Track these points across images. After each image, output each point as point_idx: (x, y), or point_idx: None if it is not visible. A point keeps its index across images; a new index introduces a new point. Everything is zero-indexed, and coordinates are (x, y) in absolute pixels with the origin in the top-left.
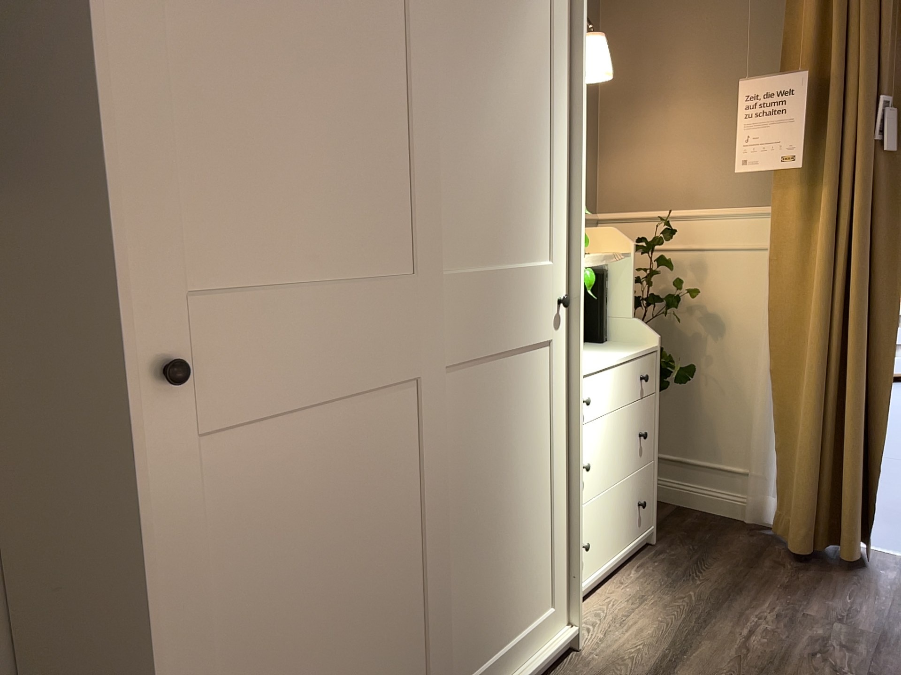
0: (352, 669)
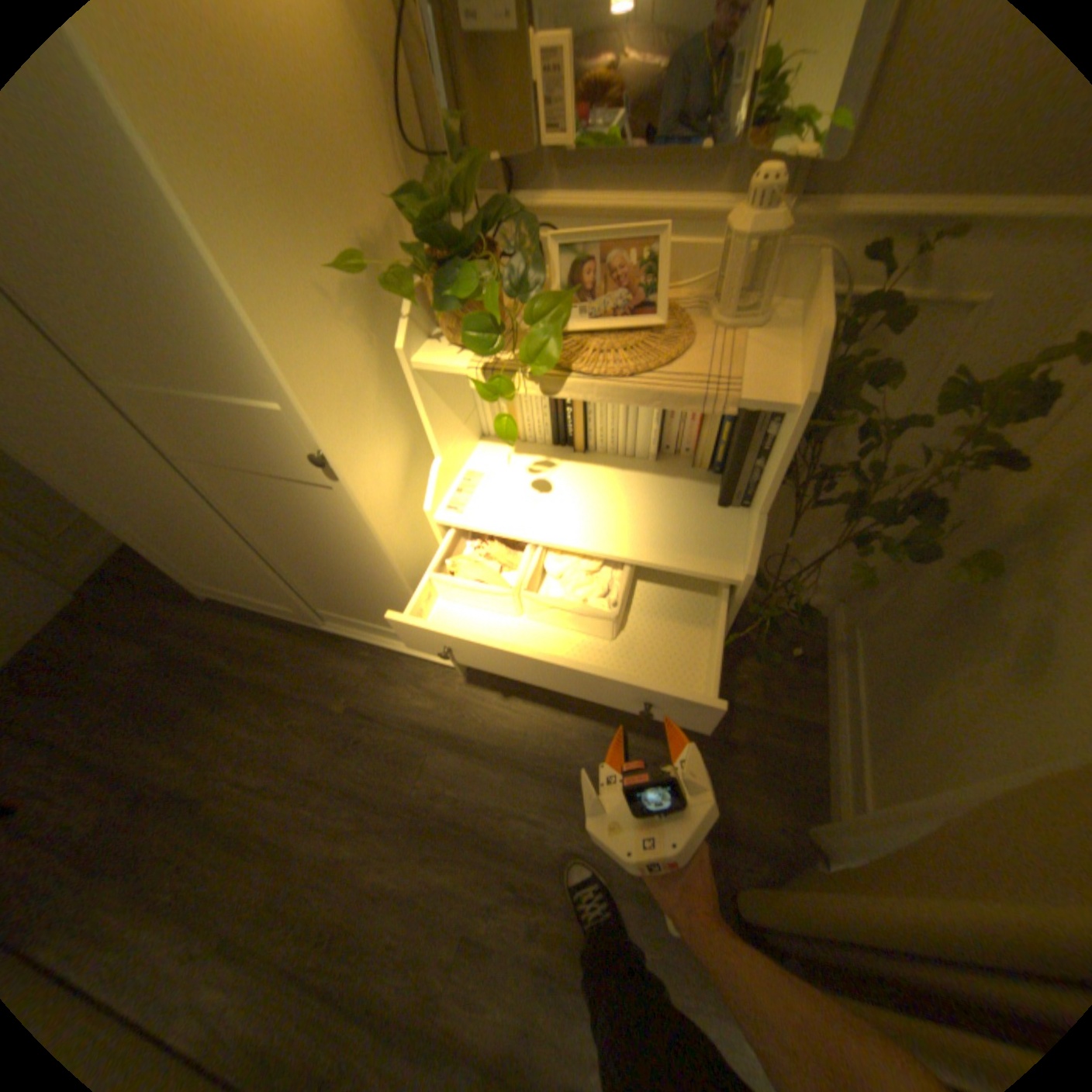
0: (210, 568)
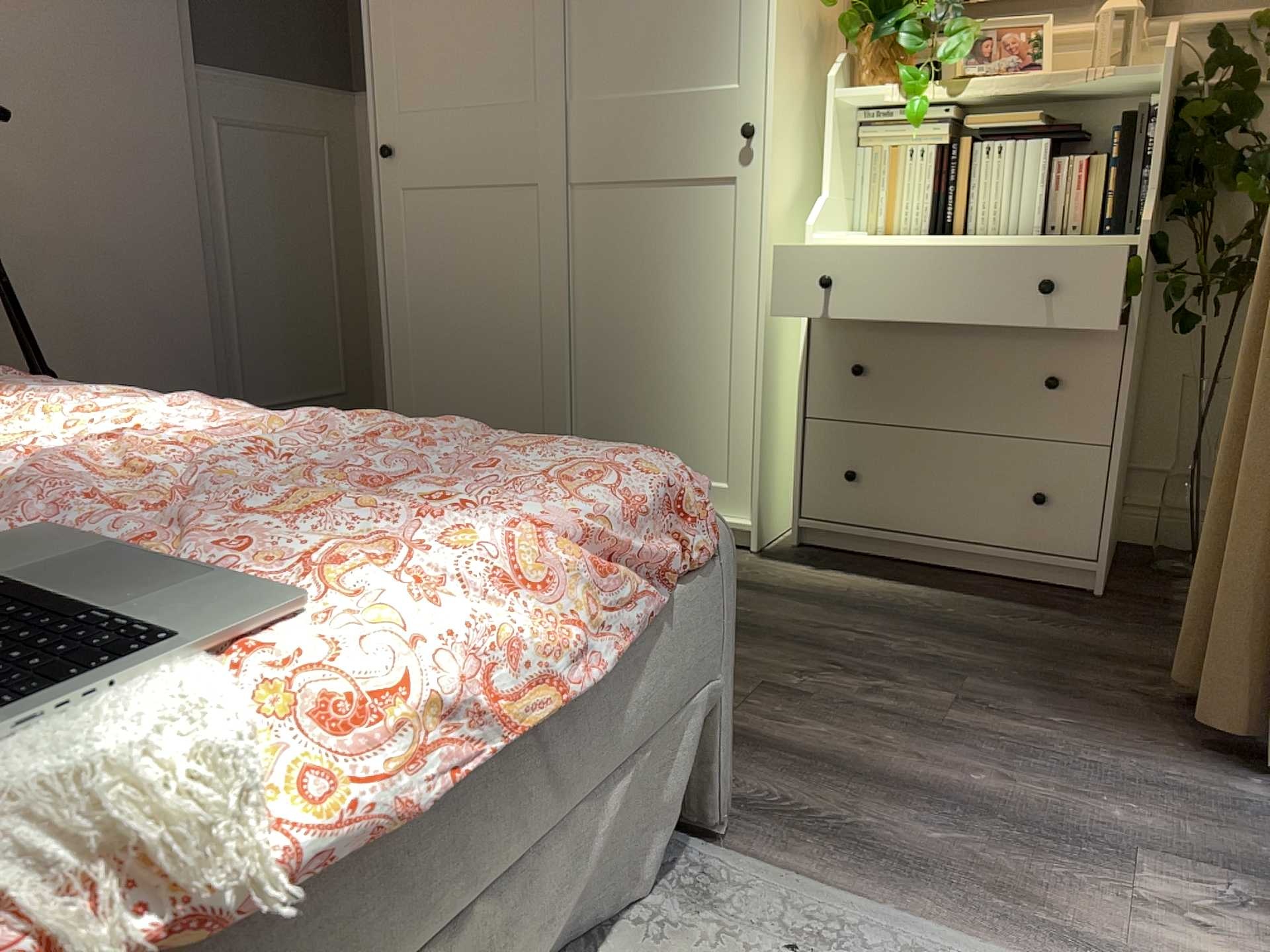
0: (473, 390)
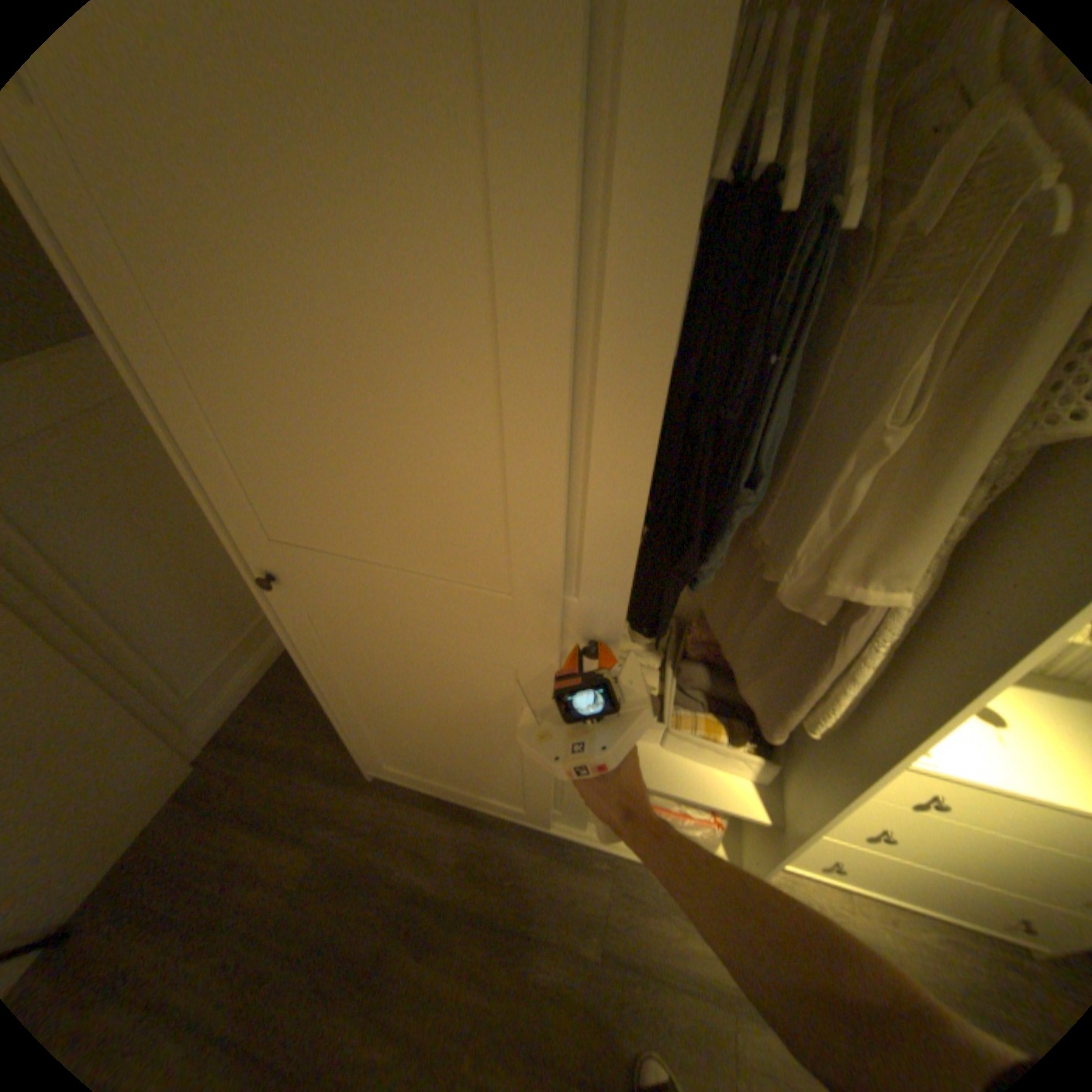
0: (440, 761)
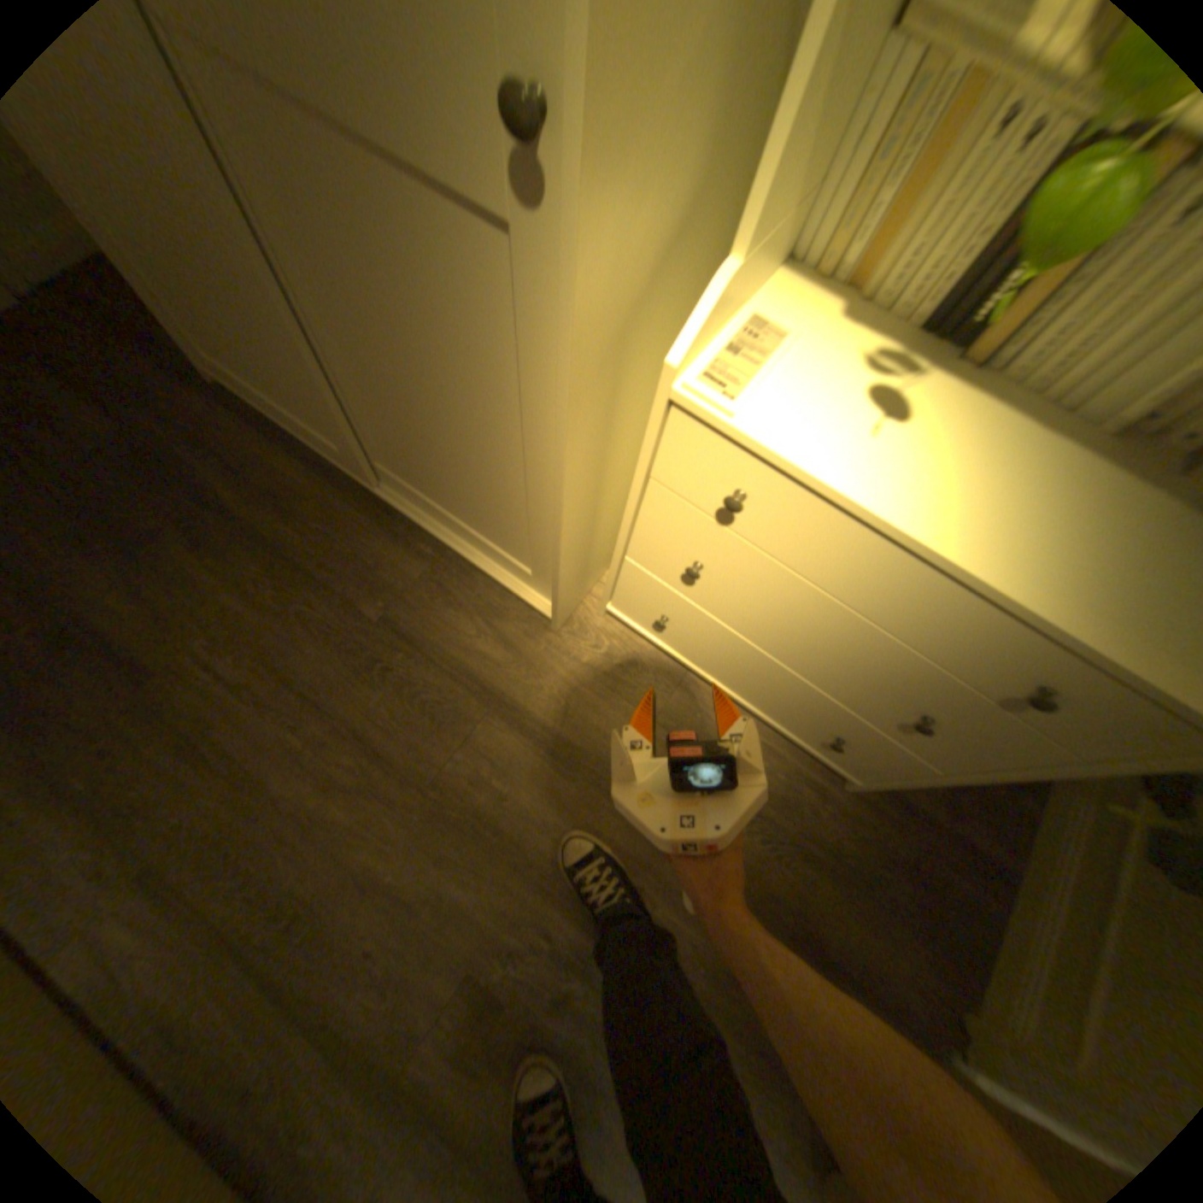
0: (223, 335)
